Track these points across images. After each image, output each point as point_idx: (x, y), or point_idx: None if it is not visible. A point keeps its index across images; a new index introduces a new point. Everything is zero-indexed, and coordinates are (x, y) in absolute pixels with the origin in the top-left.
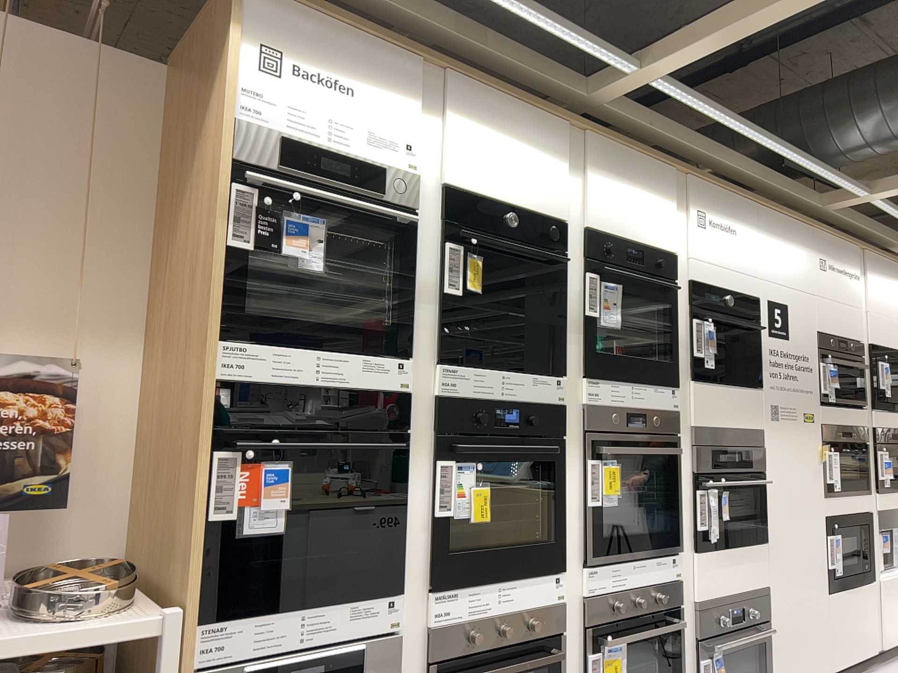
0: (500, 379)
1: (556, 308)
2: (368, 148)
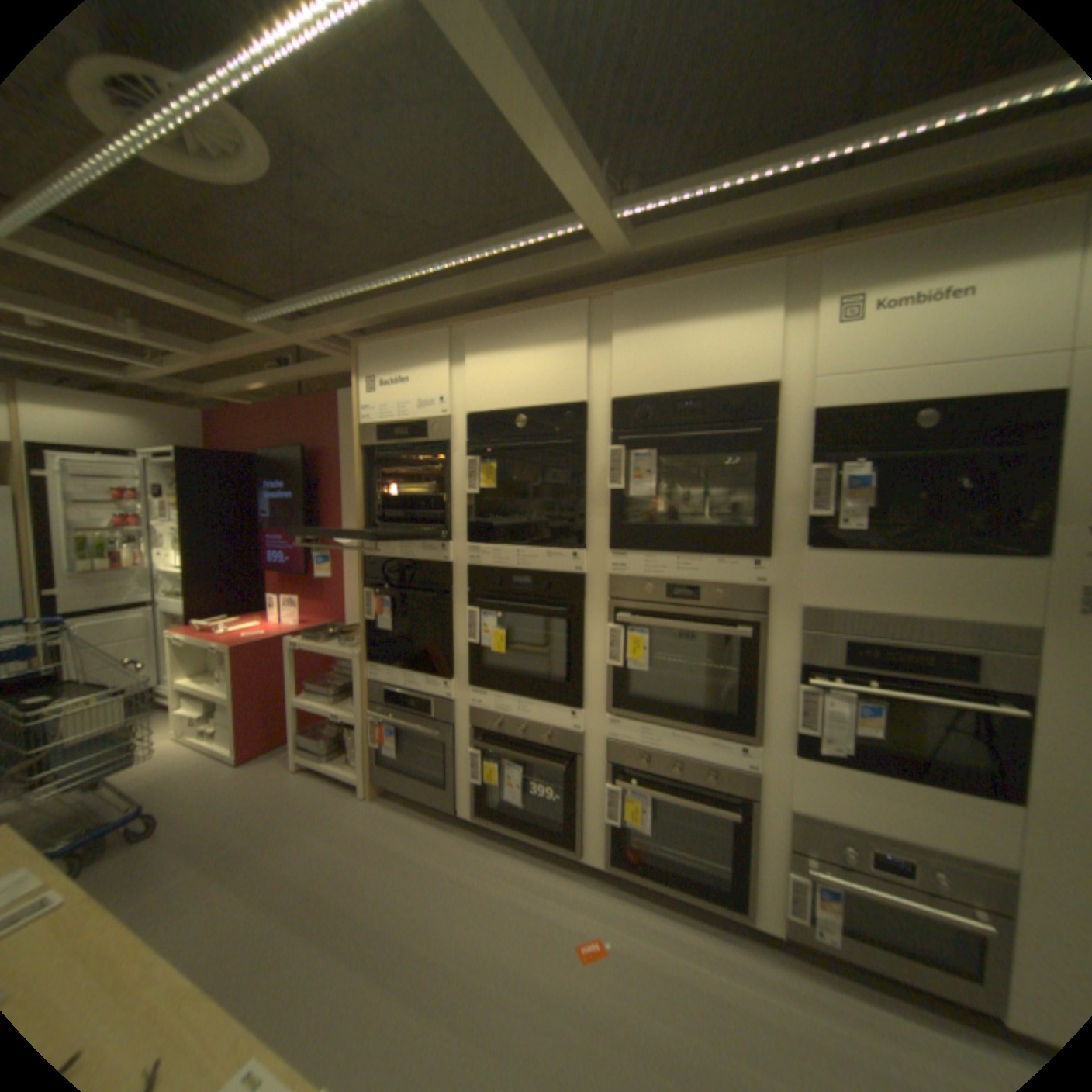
0: (517, 556)
1: (582, 487)
2: (412, 407)
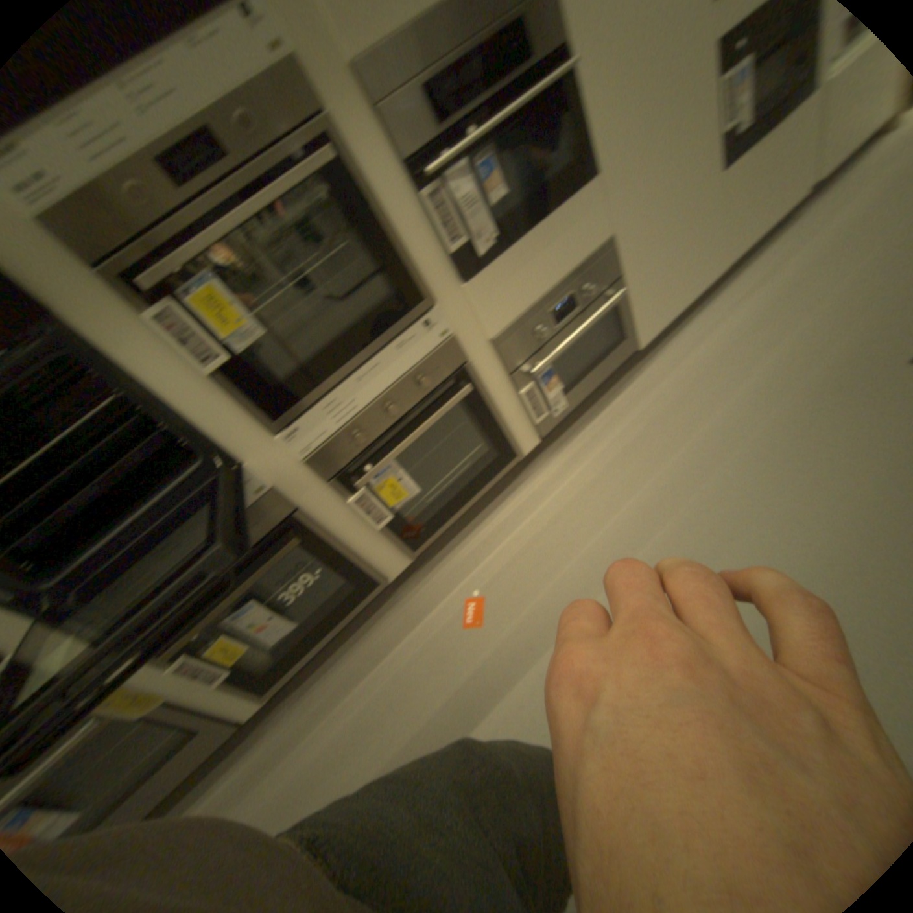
0: None
1: None
2: None
